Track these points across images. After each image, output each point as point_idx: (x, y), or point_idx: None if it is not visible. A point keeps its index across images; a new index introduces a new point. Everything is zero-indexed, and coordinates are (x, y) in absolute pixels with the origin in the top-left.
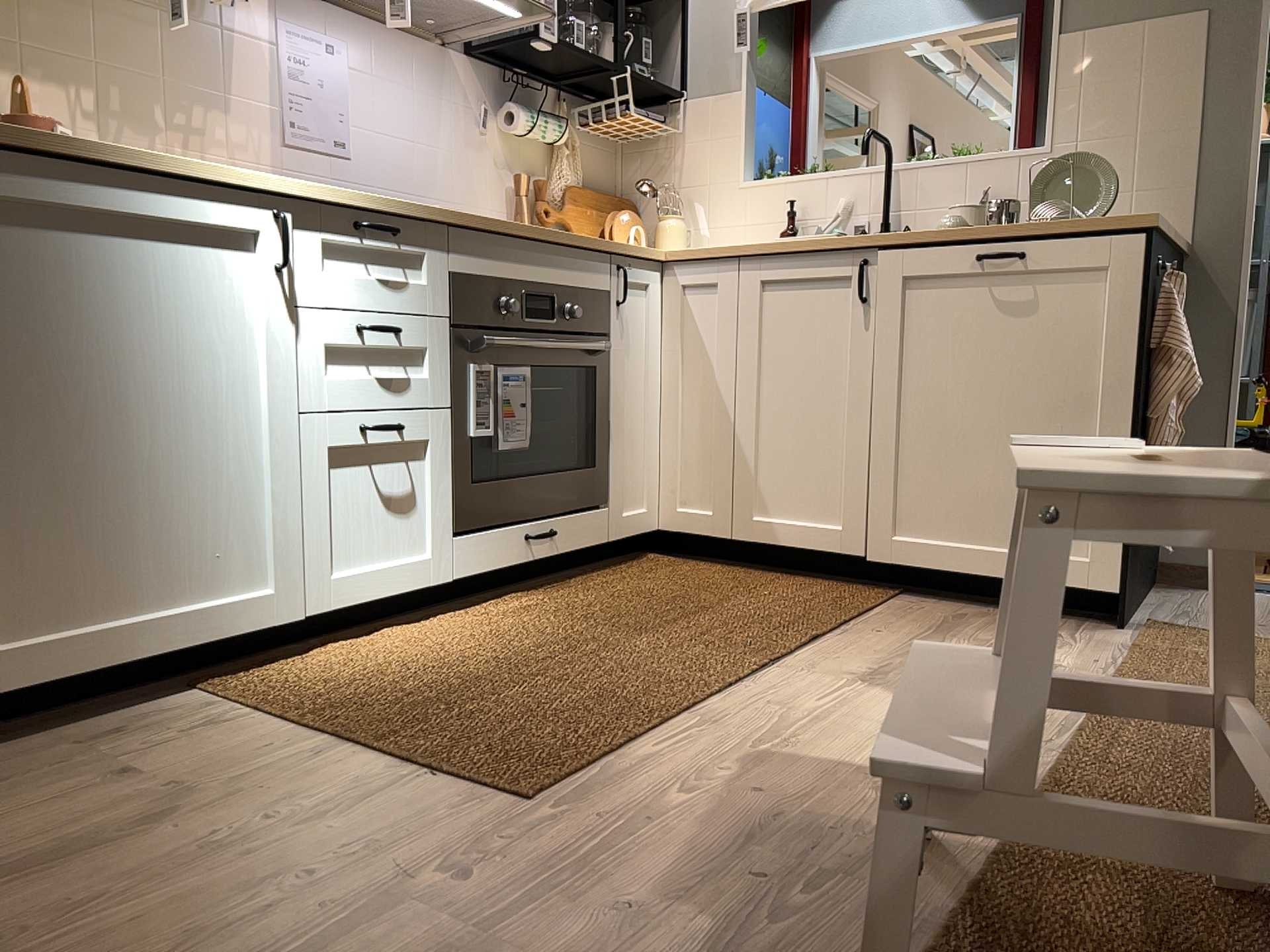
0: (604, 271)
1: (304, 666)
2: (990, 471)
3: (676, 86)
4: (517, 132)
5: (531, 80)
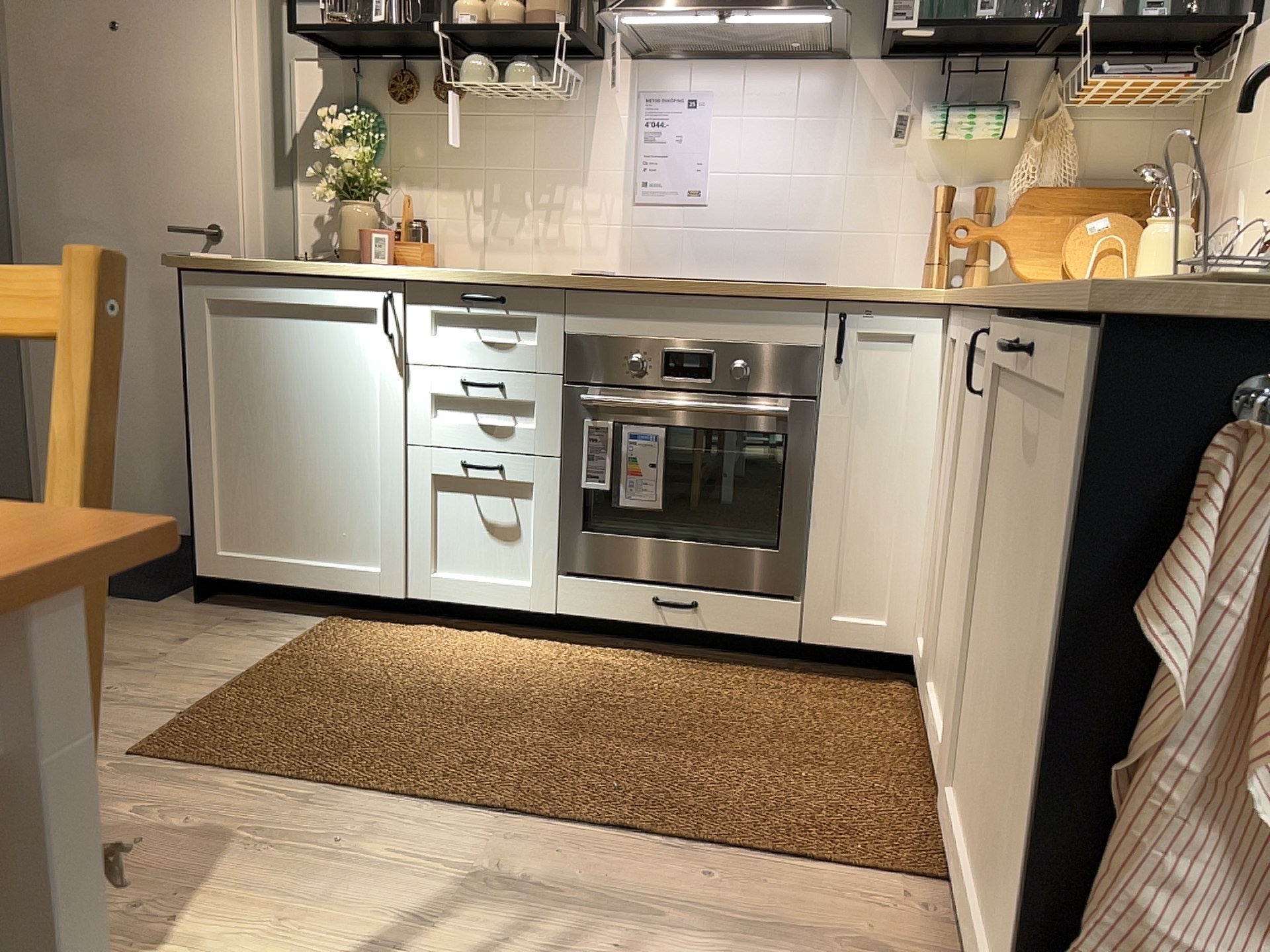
0: (813, 325)
1: (385, 634)
2: (1000, 760)
3: (1255, 3)
4: (921, 137)
5: (994, 57)
